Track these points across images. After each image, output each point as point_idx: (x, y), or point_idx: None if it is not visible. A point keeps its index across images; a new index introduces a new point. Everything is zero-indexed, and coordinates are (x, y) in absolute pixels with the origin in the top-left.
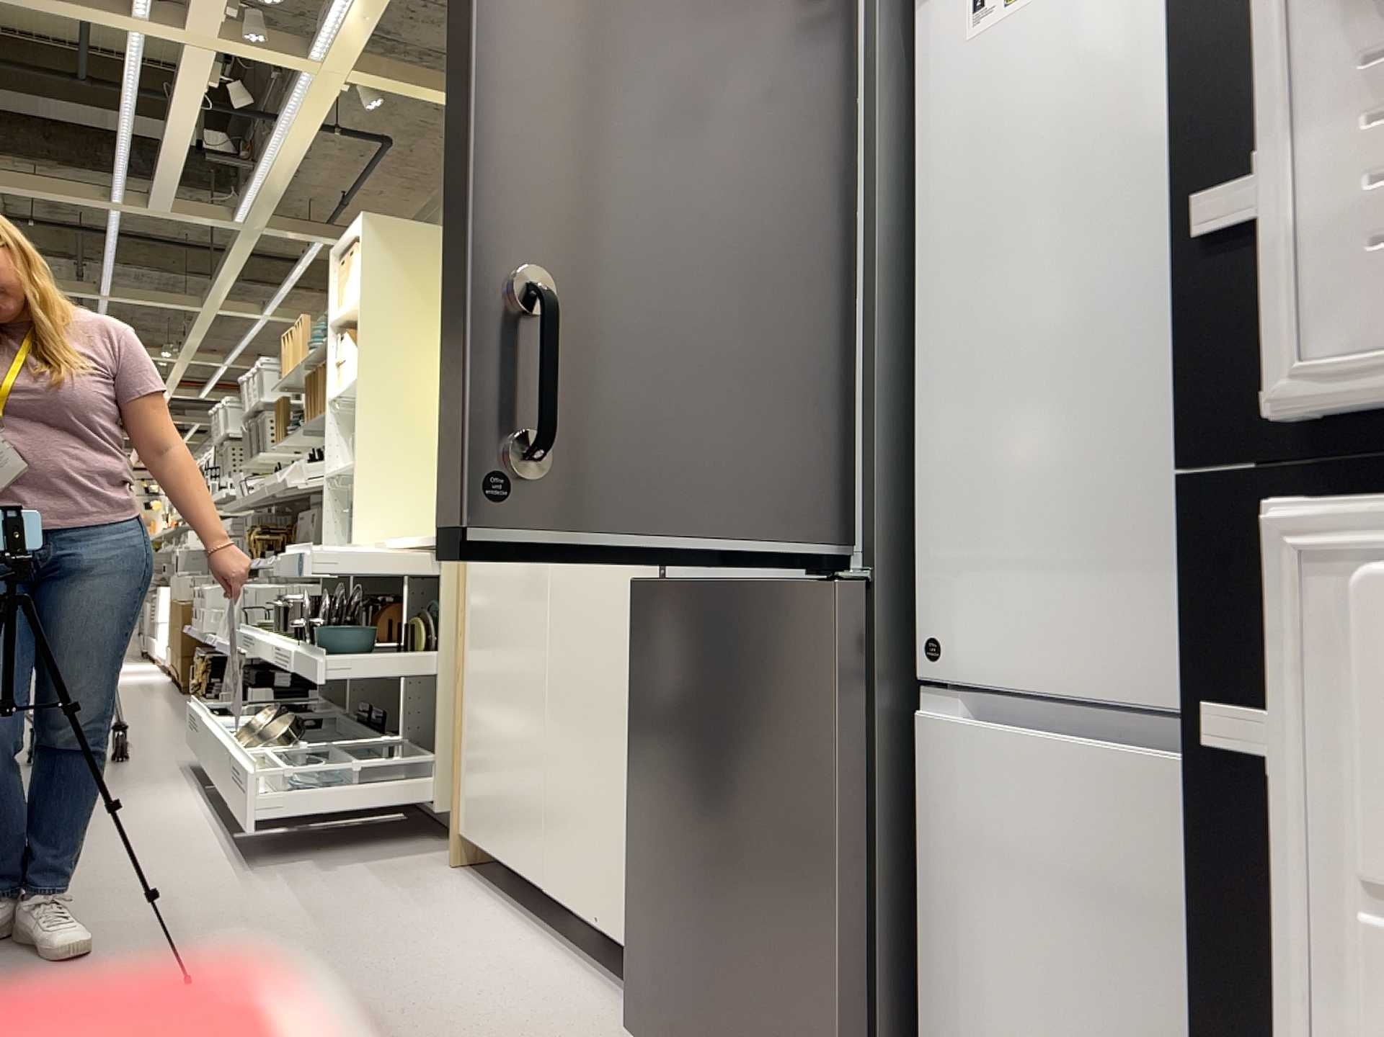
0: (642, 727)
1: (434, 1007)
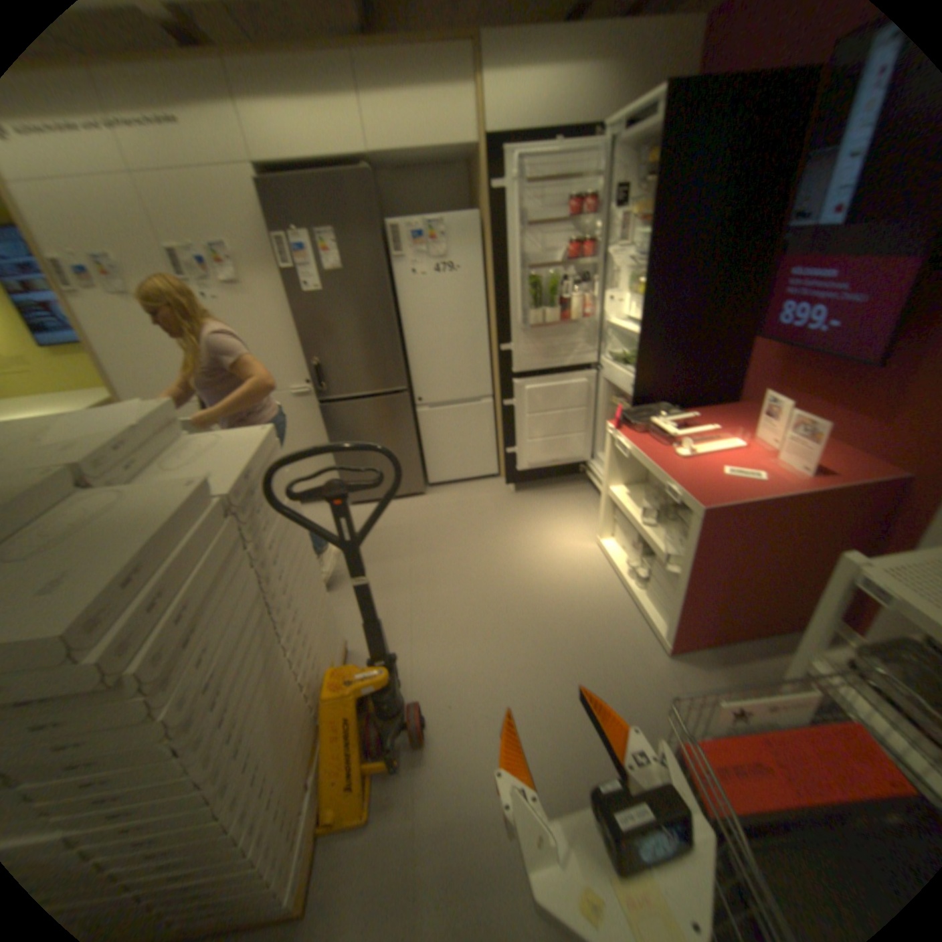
0: (335, 437)
1: None
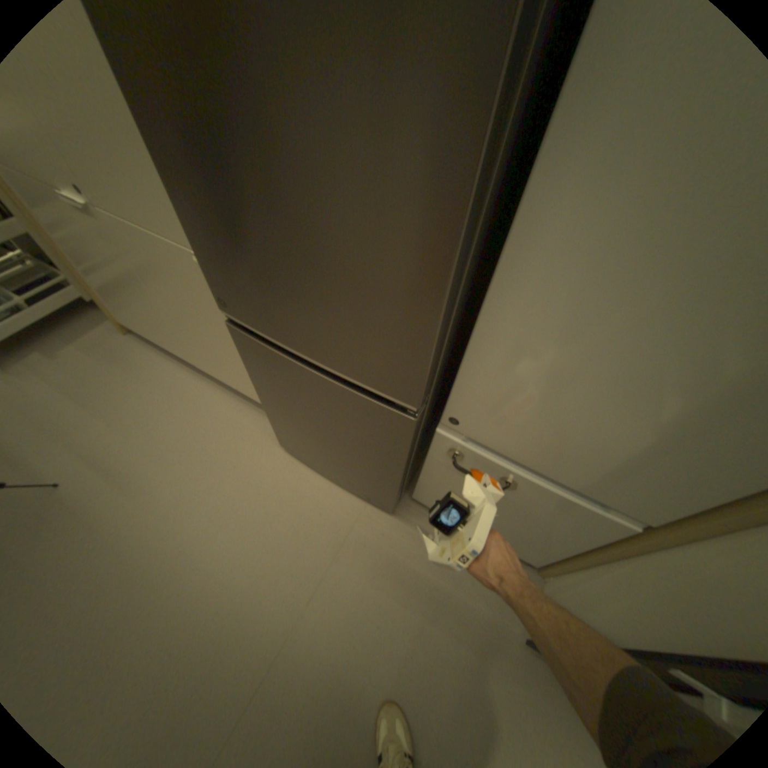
0: (262, 382)
1: (189, 447)
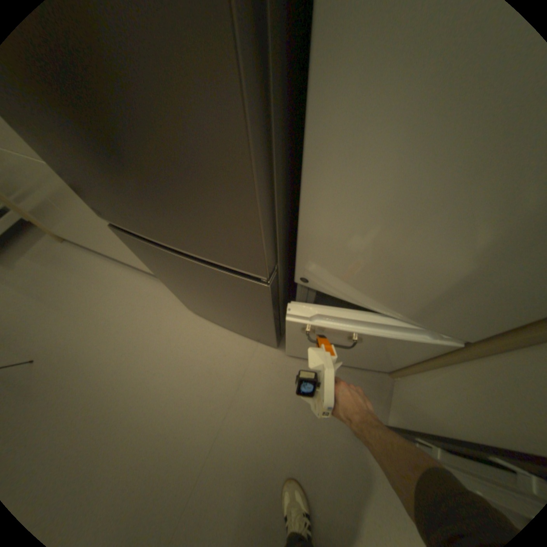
0: (155, 268)
1: (122, 321)
